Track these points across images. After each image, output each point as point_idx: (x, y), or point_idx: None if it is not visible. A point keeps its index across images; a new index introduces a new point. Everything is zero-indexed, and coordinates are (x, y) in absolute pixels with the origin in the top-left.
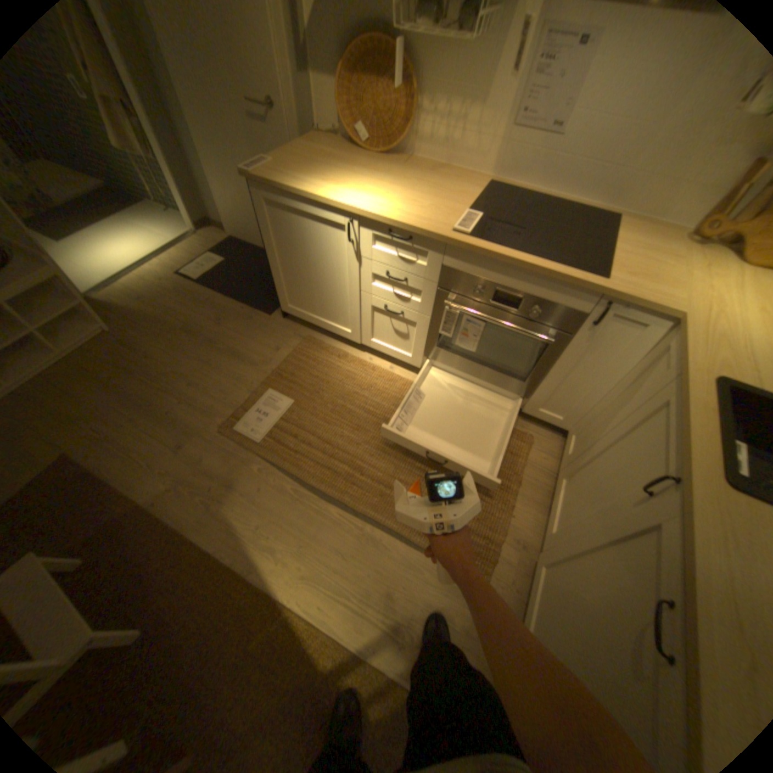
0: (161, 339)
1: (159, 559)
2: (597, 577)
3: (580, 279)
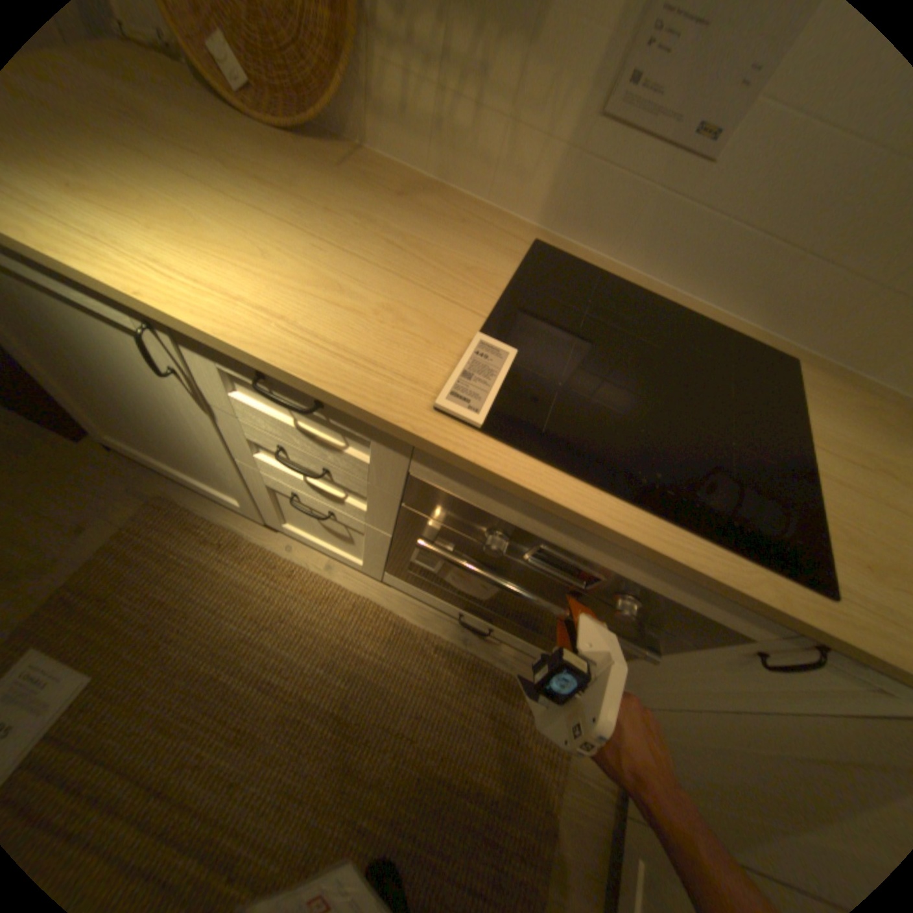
0: None
1: None
2: None
3: (775, 606)
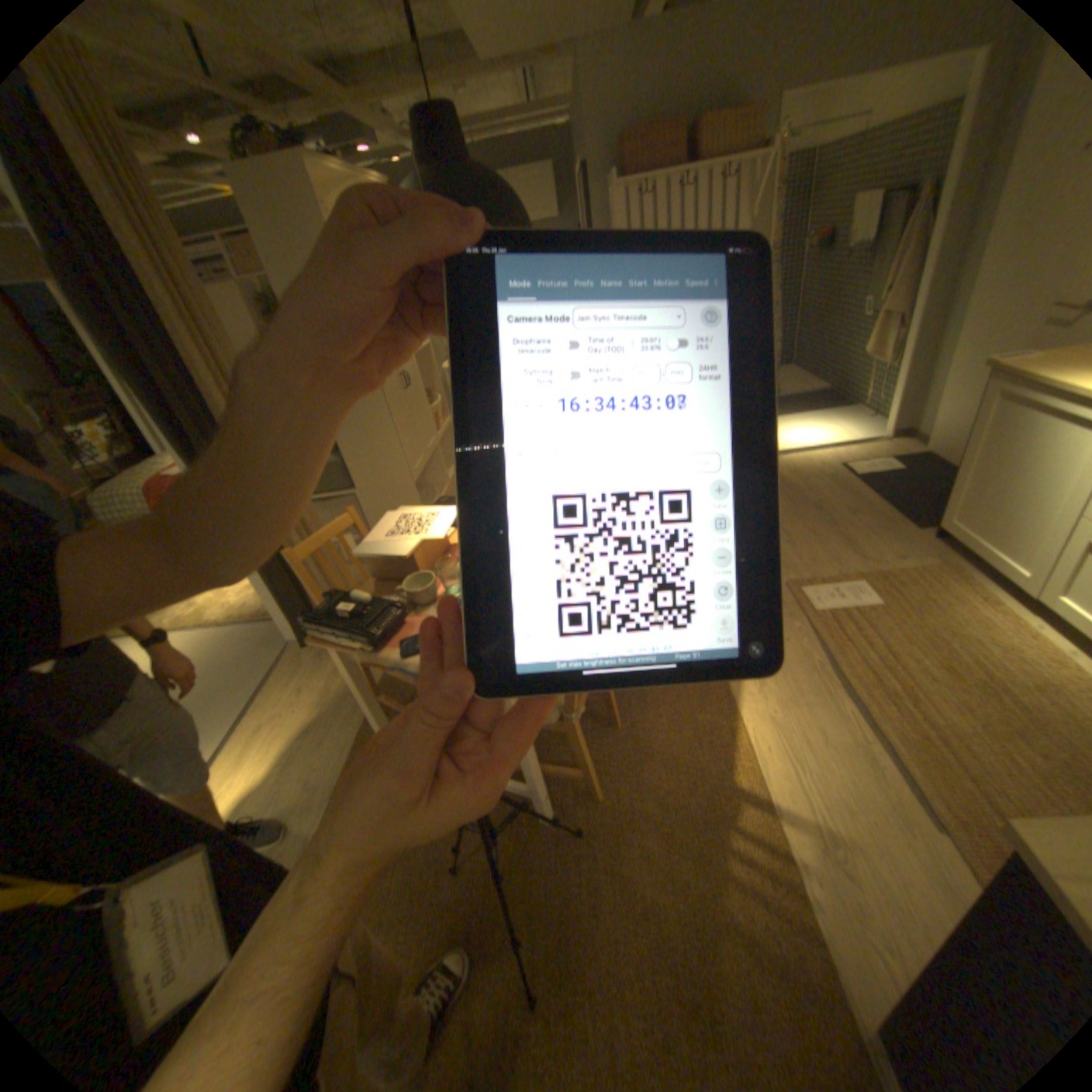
0: (789, 504)
1: None
2: None
3: None
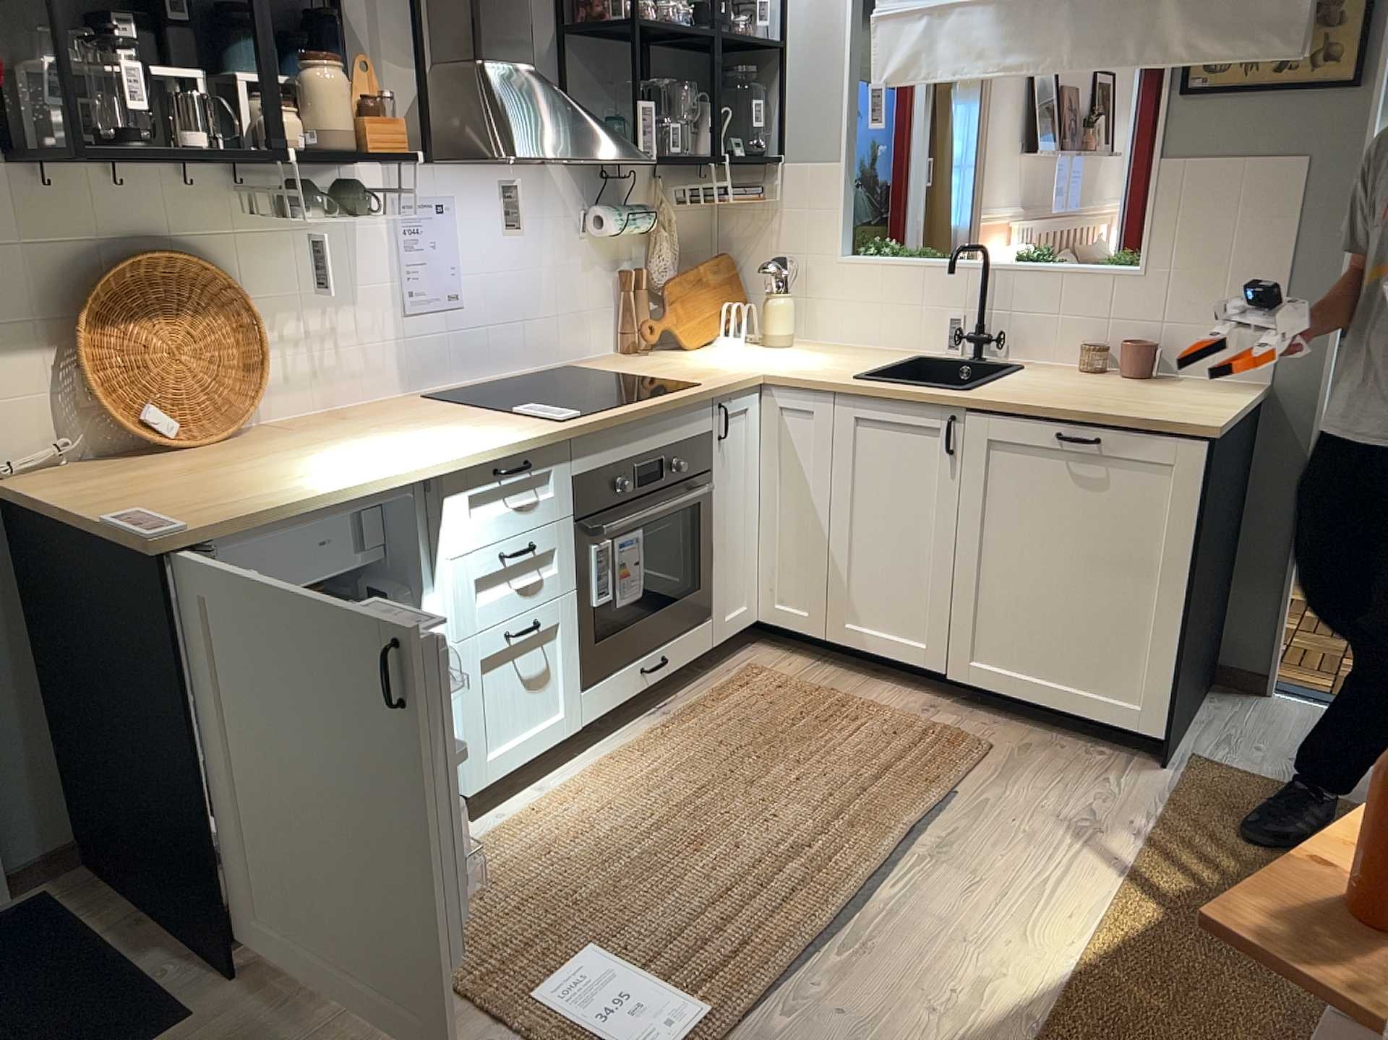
0: None
1: None
2: (1013, 542)
3: (696, 392)
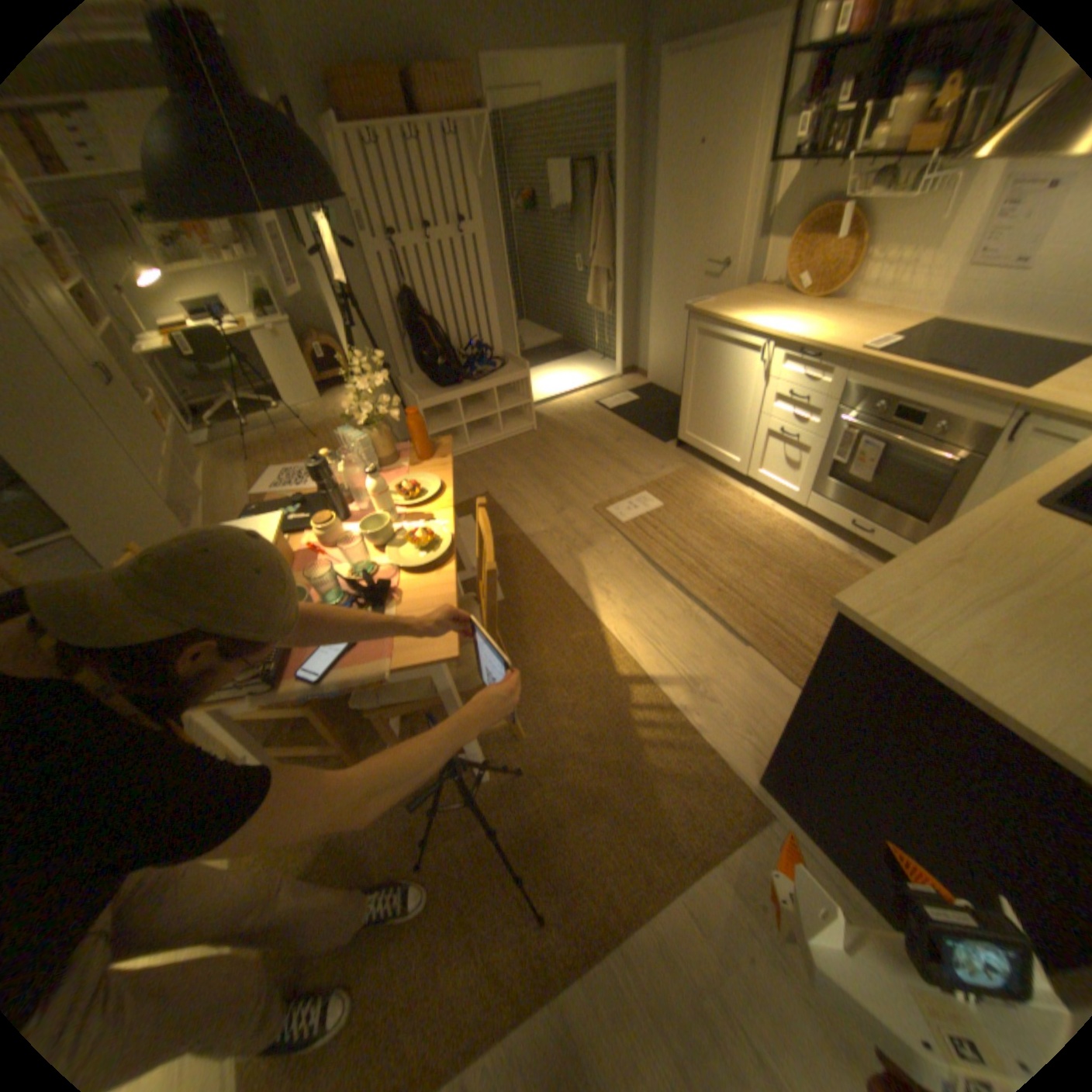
0: (569, 443)
1: (526, 567)
2: None
3: (986, 387)
